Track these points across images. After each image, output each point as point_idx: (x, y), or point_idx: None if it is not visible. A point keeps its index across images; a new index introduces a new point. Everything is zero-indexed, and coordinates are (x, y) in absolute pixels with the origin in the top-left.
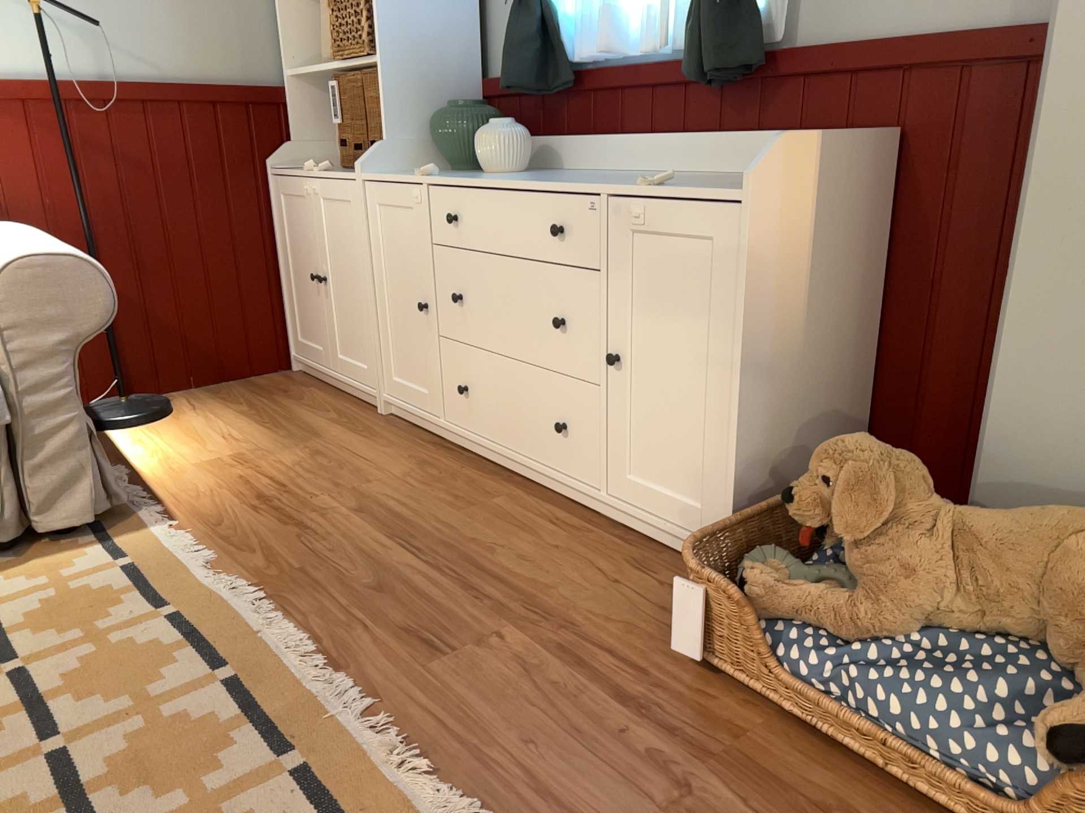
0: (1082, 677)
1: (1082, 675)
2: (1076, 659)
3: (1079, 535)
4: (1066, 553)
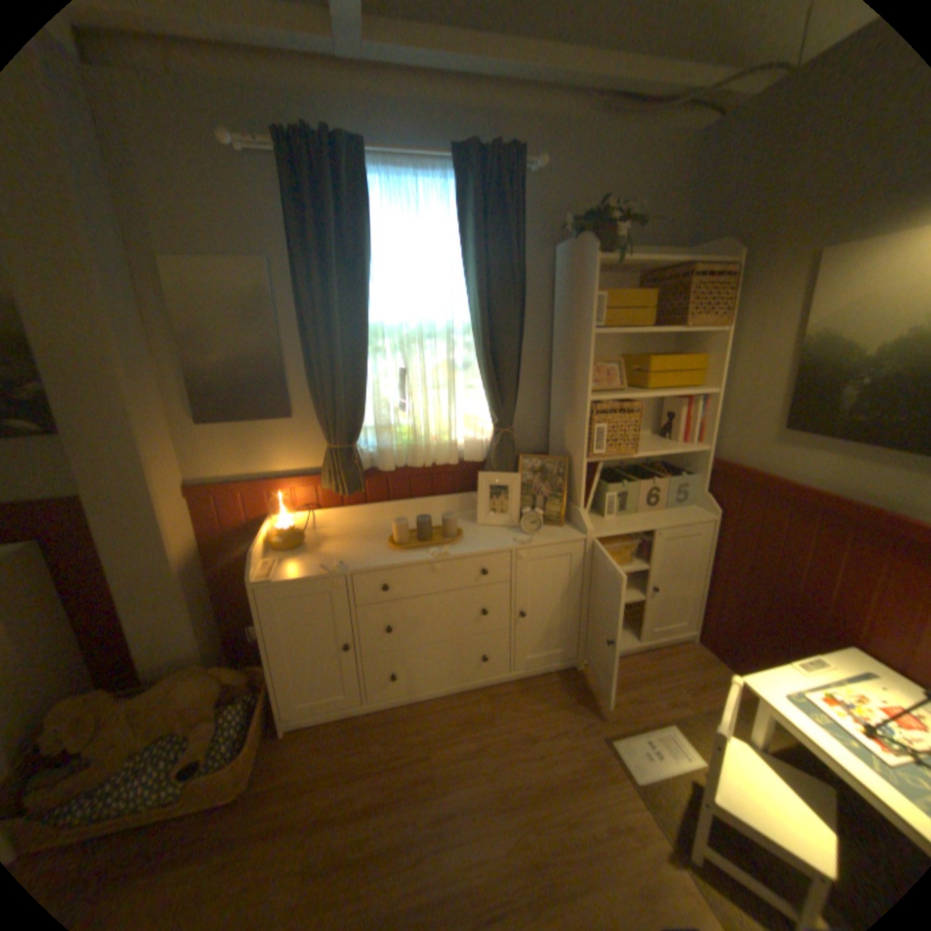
0: (191, 735)
1: (188, 738)
2: (186, 732)
3: (172, 691)
4: (170, 701)
